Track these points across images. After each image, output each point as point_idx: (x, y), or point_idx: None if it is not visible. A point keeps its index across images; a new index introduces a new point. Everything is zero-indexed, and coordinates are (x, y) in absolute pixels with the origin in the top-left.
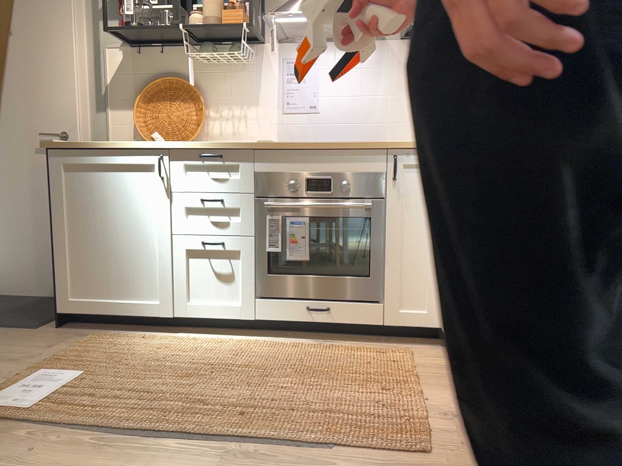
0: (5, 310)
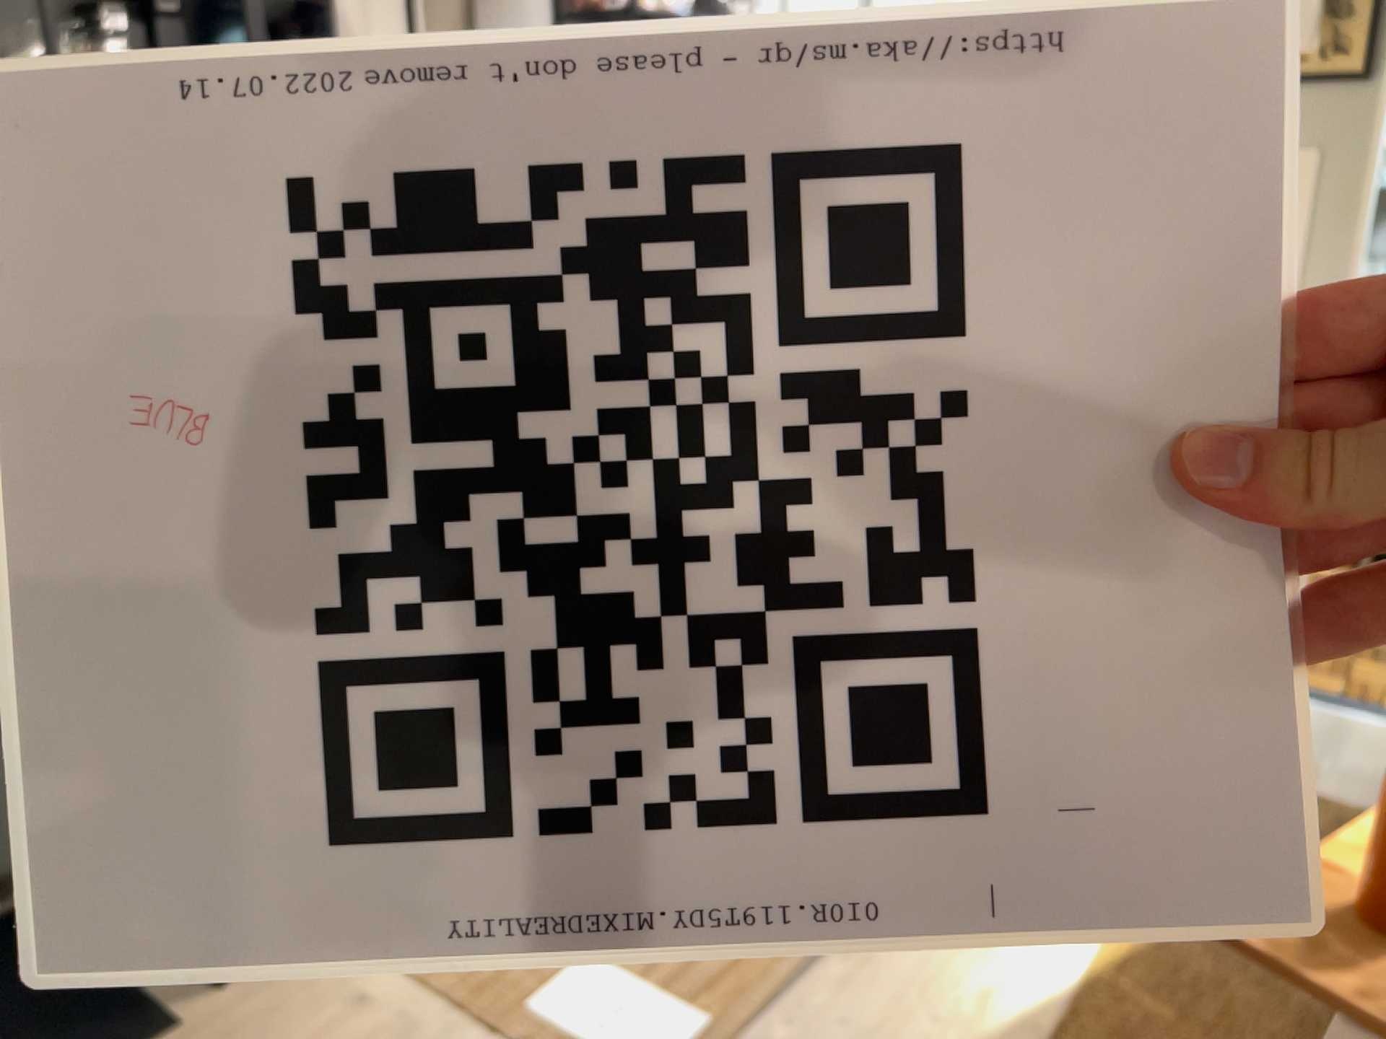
0: None
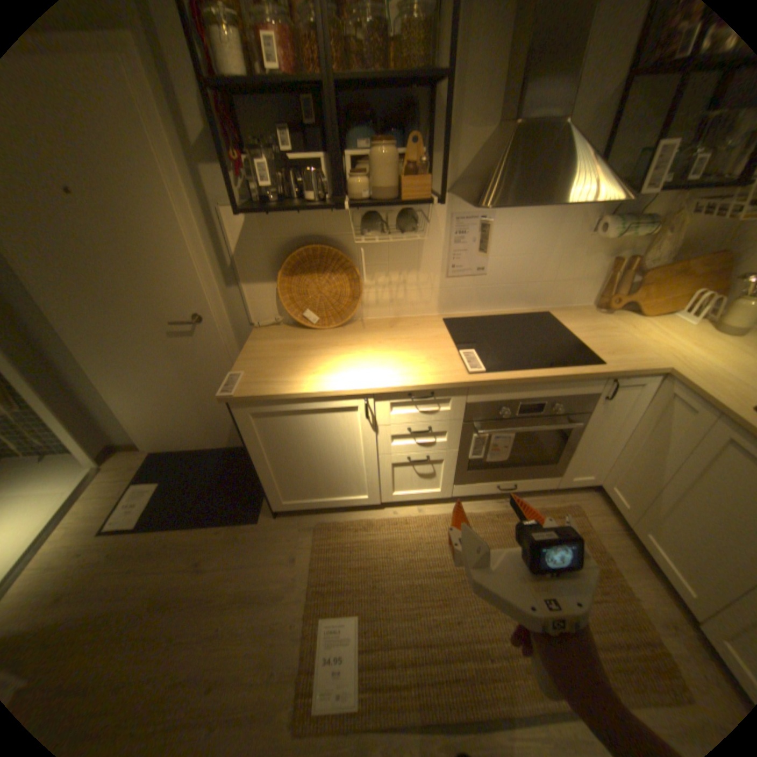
0: (204, 485)
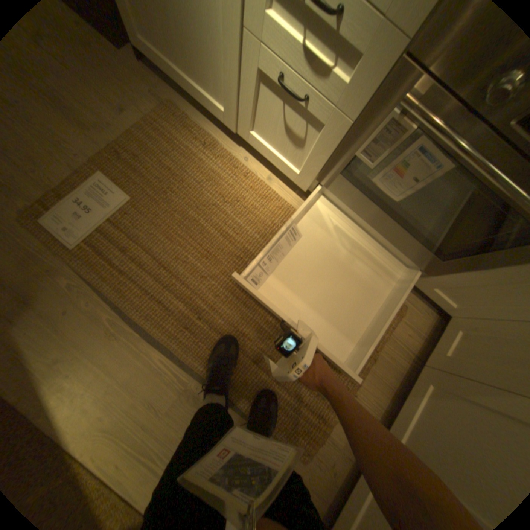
0: None
